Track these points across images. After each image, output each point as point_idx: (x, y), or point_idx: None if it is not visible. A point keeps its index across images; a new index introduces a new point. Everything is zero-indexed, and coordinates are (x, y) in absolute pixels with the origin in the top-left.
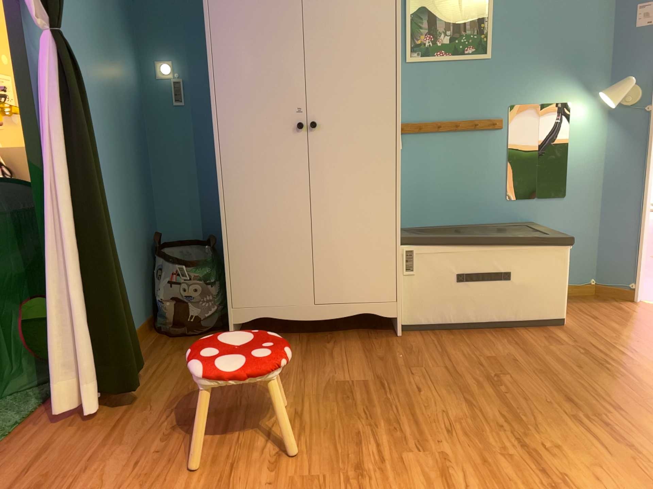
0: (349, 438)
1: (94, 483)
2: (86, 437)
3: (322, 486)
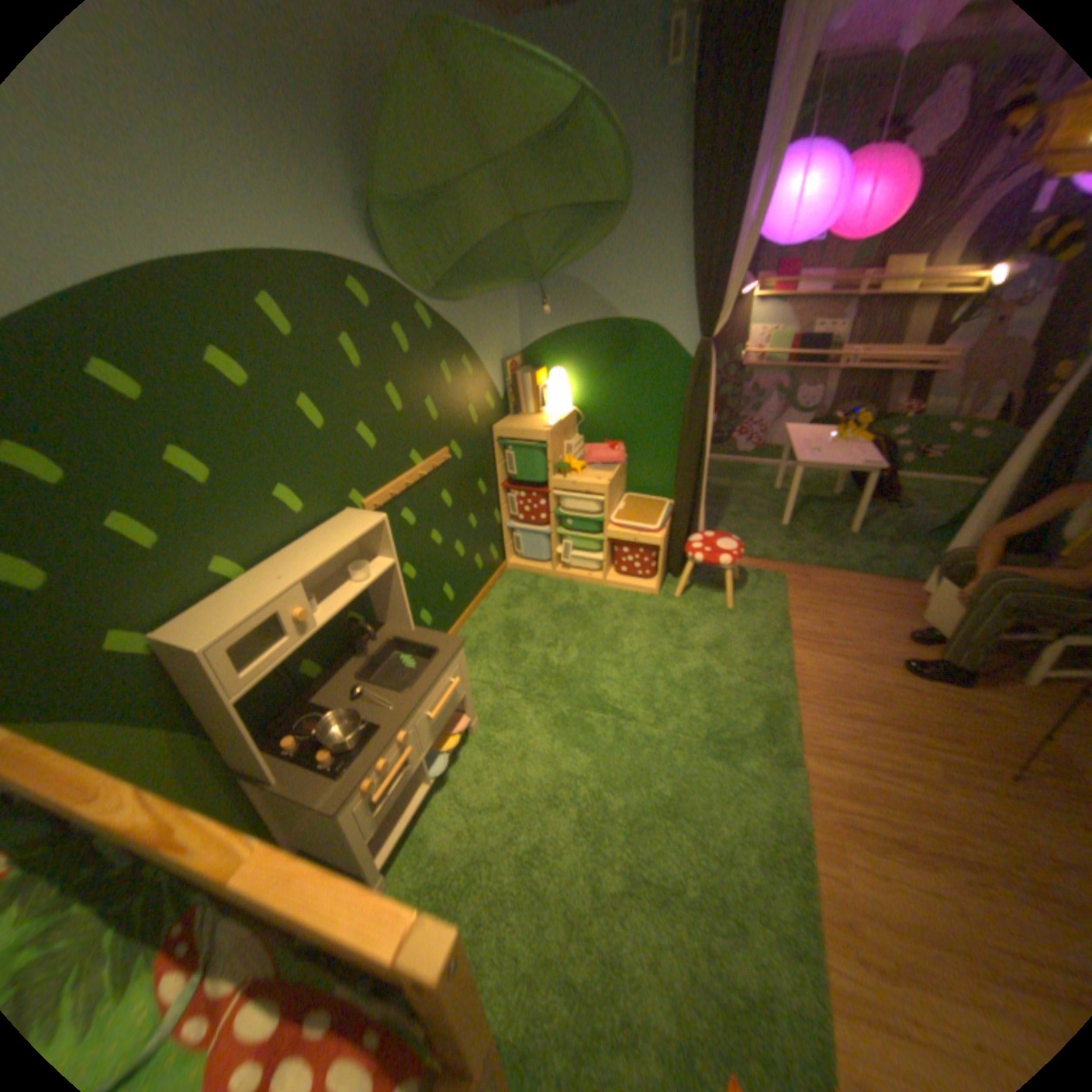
0: (954, 745)
1: (864, 619)
2: (907, 612)
3: (886, 714)
